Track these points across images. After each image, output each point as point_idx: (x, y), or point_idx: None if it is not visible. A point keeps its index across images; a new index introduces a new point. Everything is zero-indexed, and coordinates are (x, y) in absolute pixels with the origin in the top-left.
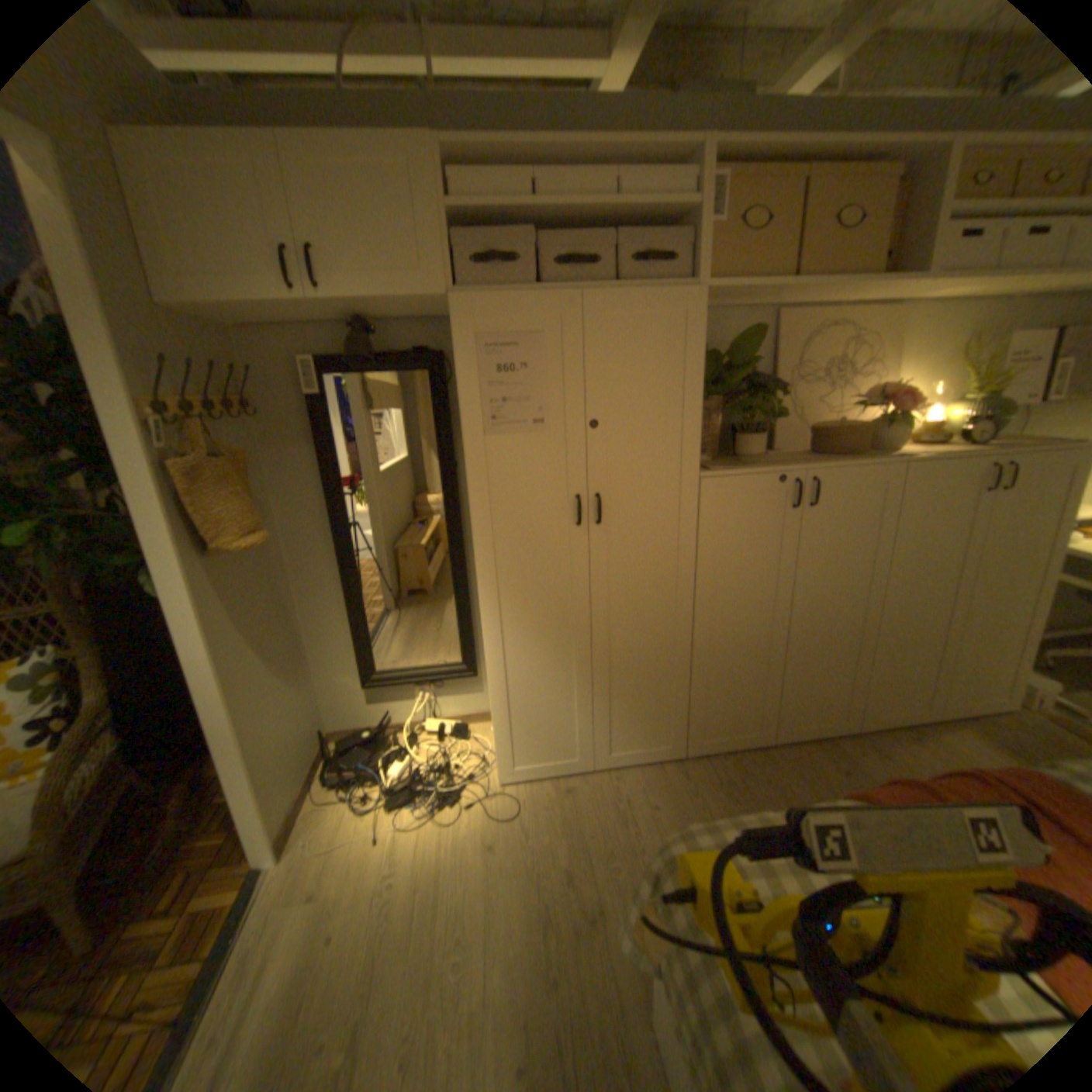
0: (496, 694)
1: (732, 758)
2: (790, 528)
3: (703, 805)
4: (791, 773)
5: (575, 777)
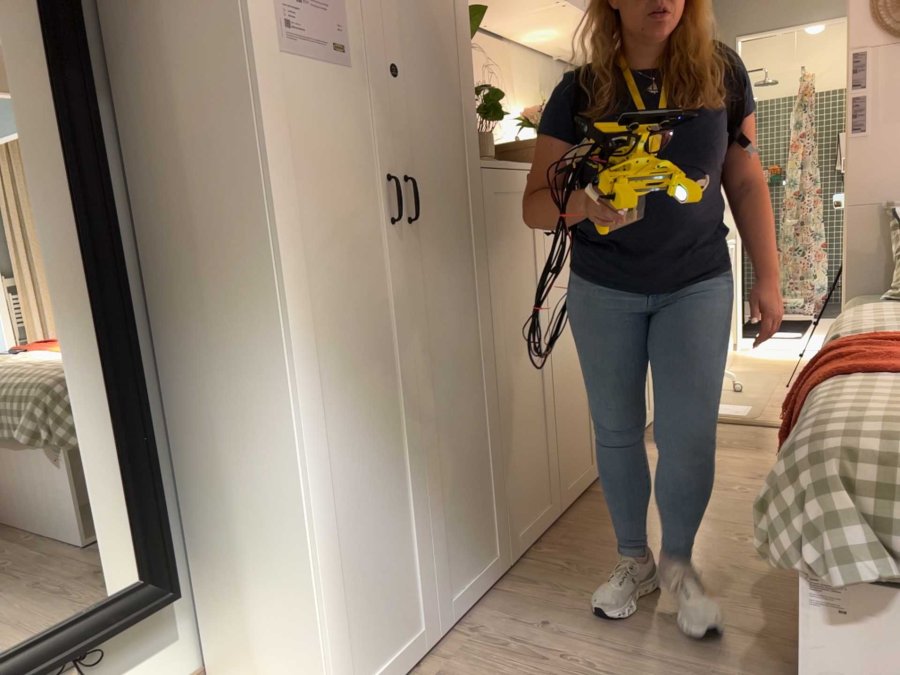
0: (324, 541)
1: (540, 541)
2: (527, 241)
3: (573, 589)
4: (594, 524)
5: (421, 657)
